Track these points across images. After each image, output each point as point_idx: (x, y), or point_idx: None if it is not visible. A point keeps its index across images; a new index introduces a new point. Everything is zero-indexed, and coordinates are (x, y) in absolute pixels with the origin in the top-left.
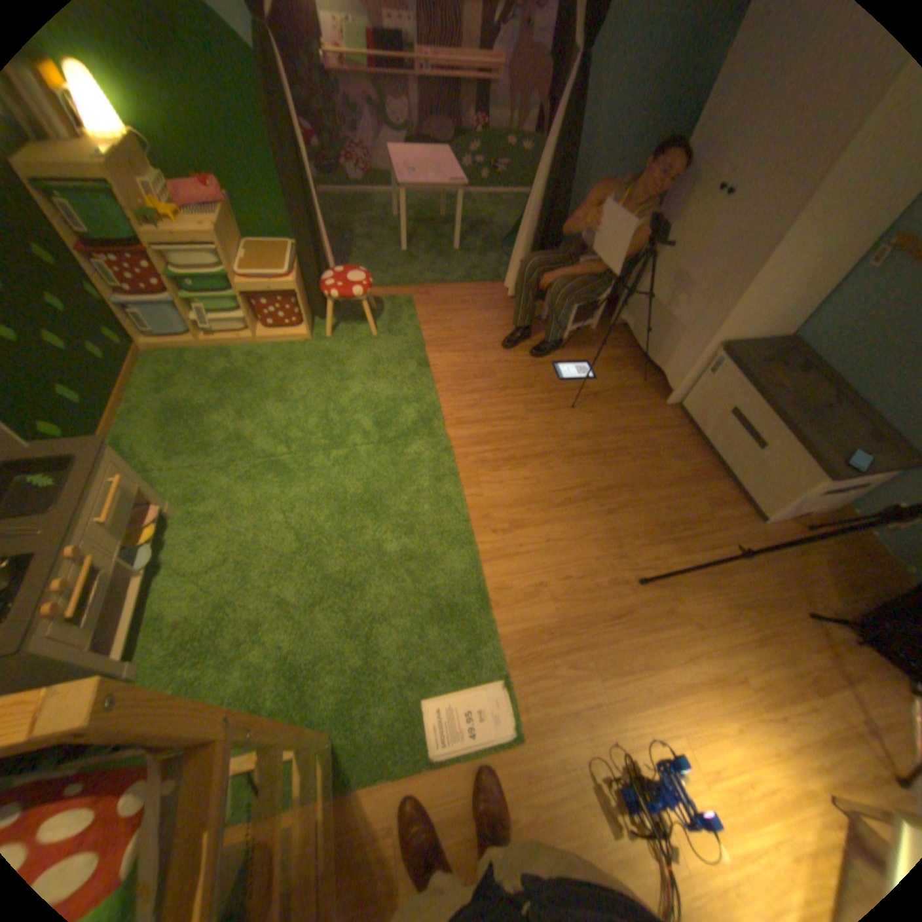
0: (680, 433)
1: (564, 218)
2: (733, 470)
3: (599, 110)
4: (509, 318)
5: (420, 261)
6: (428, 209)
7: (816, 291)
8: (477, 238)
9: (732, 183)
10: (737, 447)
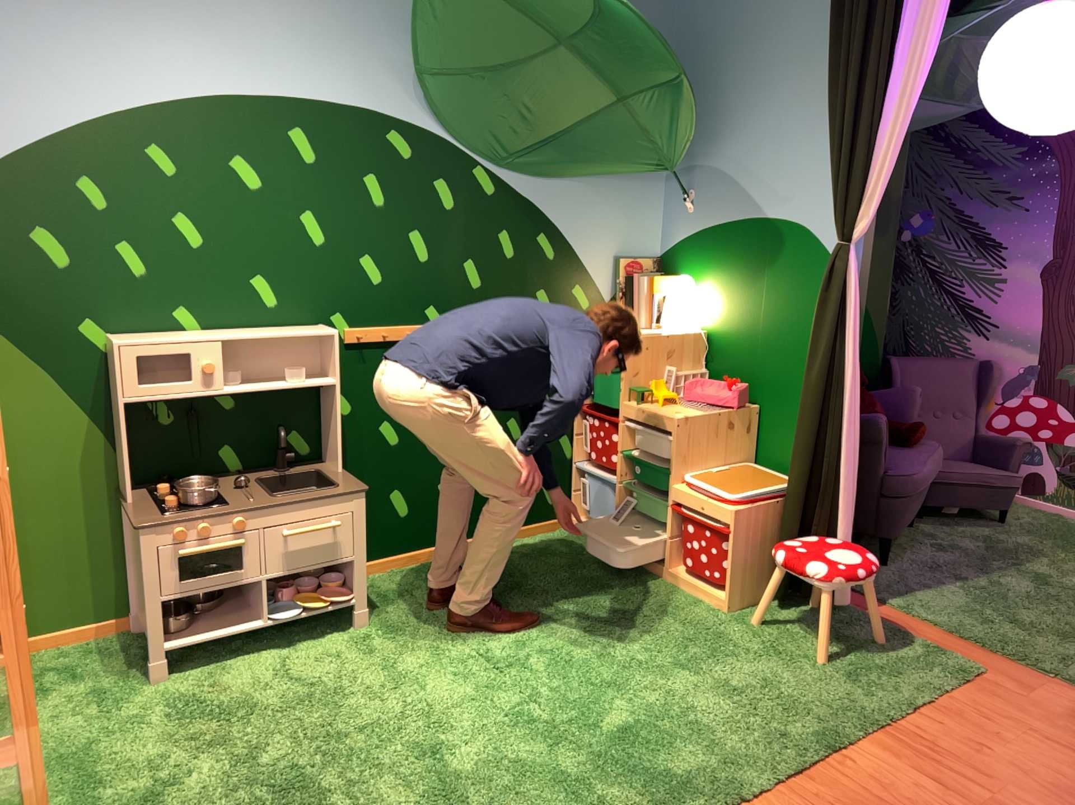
0: None
1: None
2: None
3: None
4: None
5: None
6: None
7: None
8: None
9: None
10: None
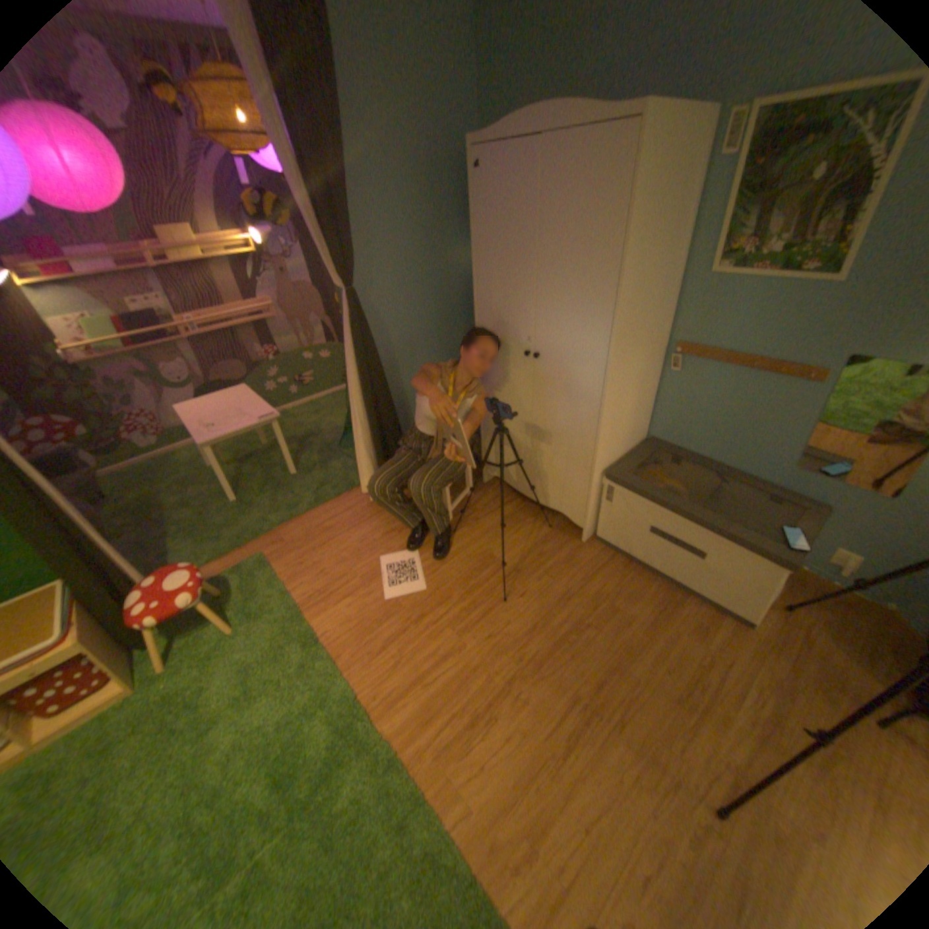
0: (615, 567)
1: (393, 412)
2: (689, 586)
3: (381, 323)
4: (384, 523)
5: (257, 506)
6: (246, 441)
7: (646, 401)
8: (312, 451)
9: (533, 348)
10: (678, 563)
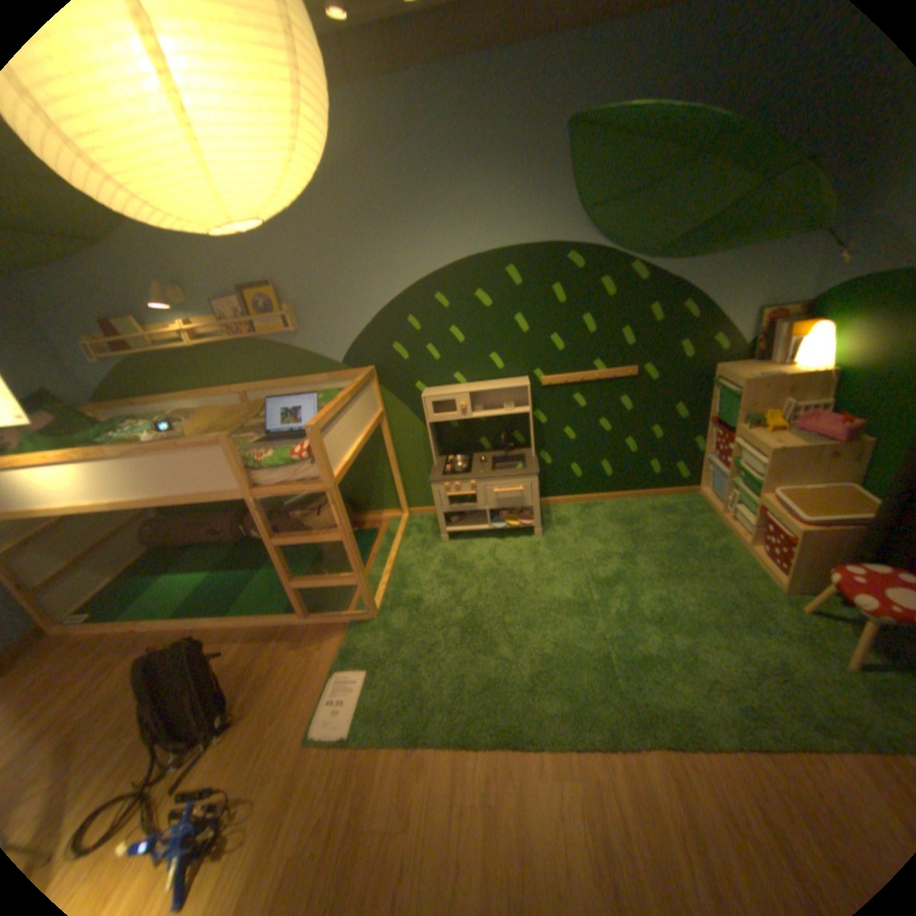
0: None
1: None
2: None
3: None
4: None
5: None
6: None
7: None
8: None
9: None
10: None
